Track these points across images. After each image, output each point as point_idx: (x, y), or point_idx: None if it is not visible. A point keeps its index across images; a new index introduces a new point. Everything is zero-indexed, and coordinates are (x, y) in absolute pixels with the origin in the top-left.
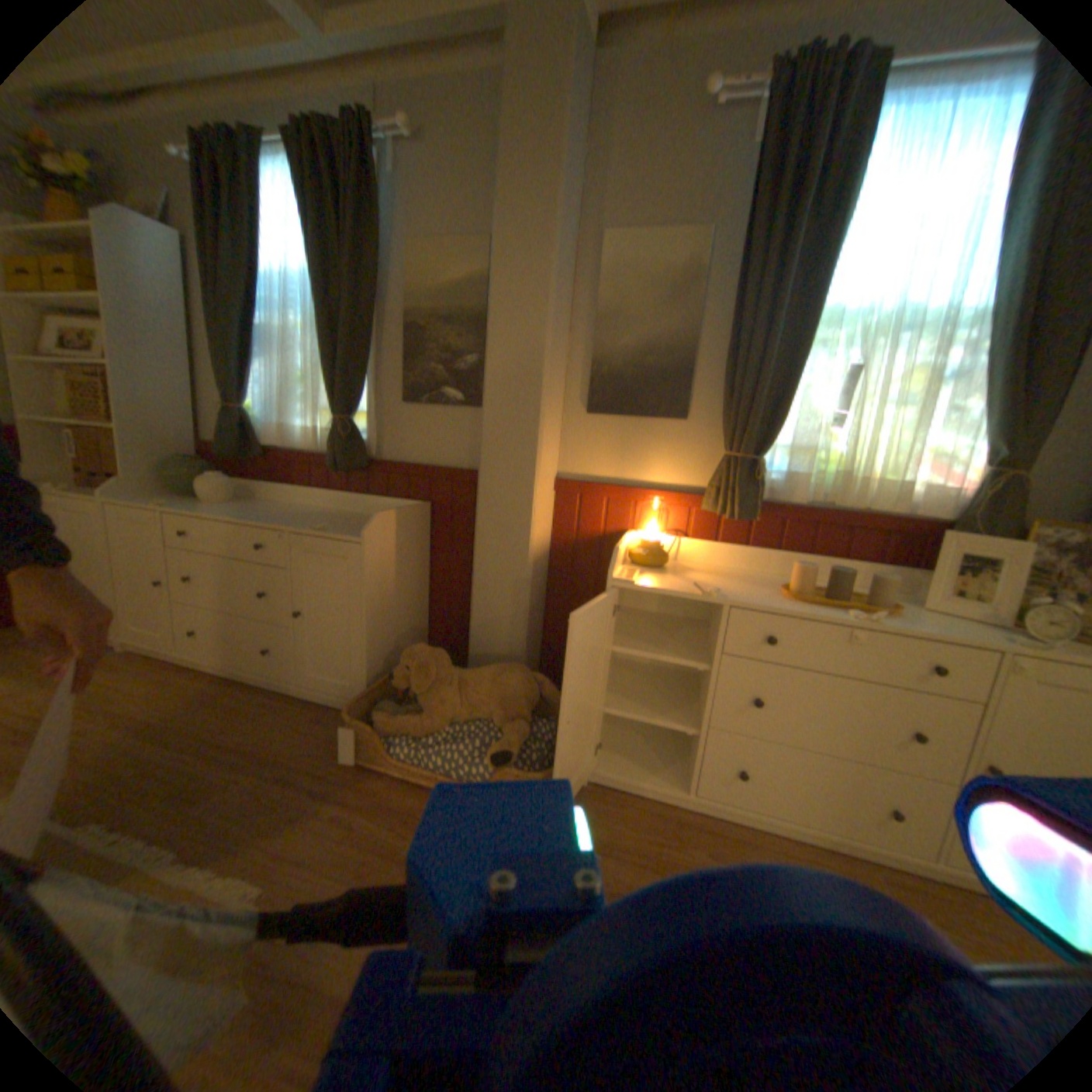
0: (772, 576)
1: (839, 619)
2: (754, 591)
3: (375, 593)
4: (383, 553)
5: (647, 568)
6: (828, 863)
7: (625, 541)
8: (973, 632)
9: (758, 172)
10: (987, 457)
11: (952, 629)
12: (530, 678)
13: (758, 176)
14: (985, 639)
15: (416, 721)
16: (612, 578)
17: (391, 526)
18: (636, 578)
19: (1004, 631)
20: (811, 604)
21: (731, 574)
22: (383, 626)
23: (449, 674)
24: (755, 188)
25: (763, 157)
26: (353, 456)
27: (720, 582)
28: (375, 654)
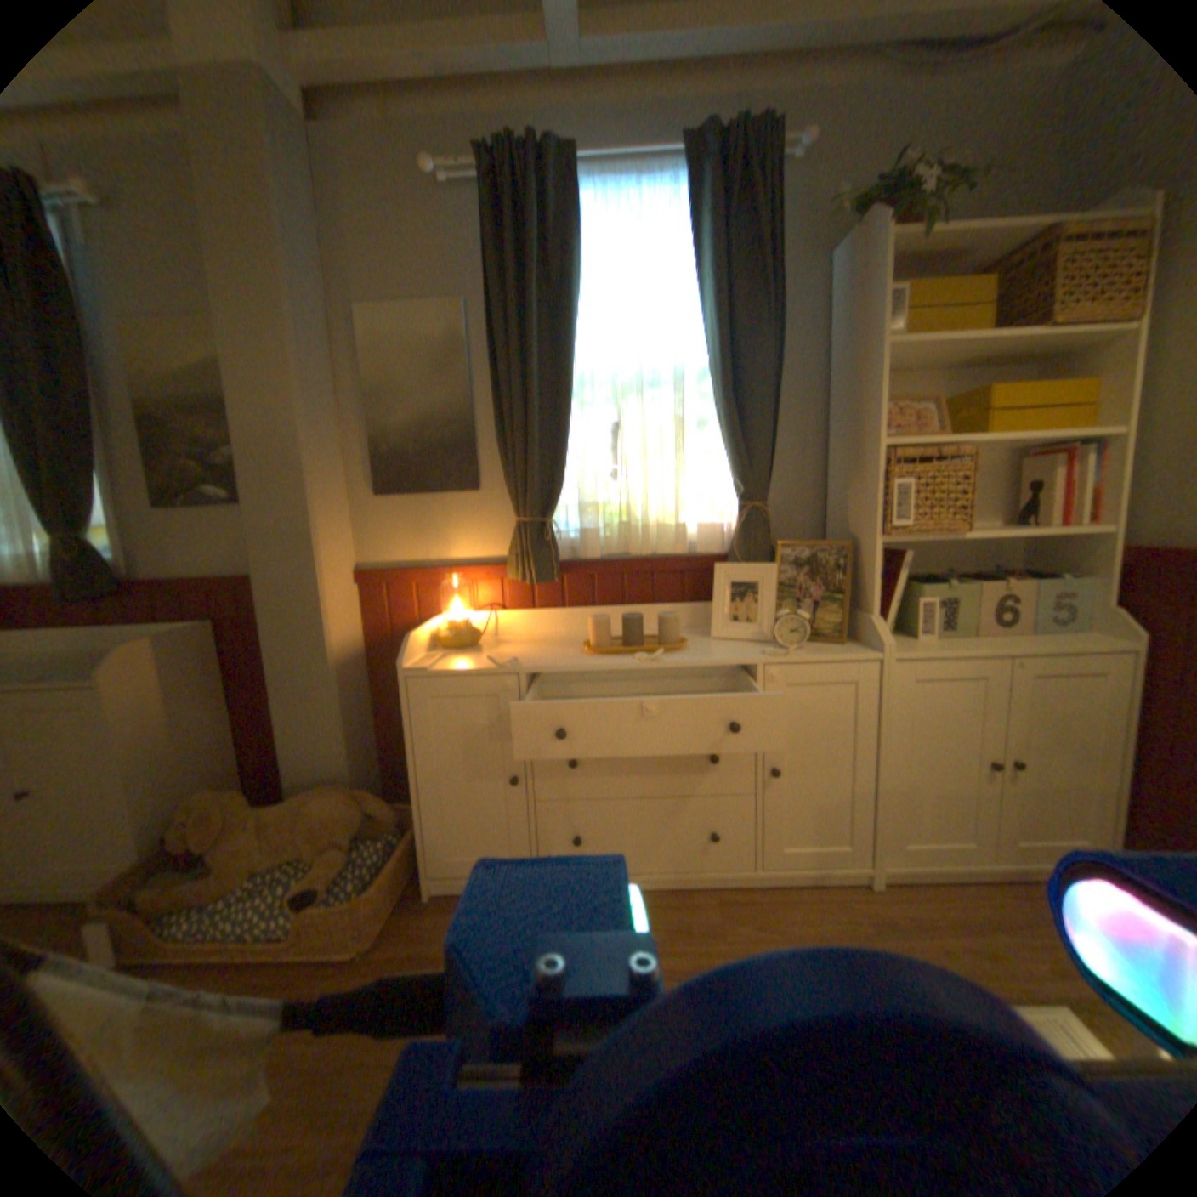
0: (590, 633)
1: (625, 664)
2: (560, 652)
3: (132, 745)
4: (137, 694)
5: (458, 650)
6: (669, 903)
7: (433, 626)
8: (740, 652)
9: (483, 247)
10: (741, 493)
11: (723, 652)
12: (347, 799)
13: (487, 251)
14: (745, 656)
15: (202, 889)
16: (413, 669)
17: (145, 659)
18: (434, 663)
19: (767, 645)
20: (606, 654)
21: (549, 639)
22: (155, 782)
23: (245, 820)
24: (484, 263)
25: (488, 234)
26: (90, 583)
27: (530, 650)
28: (147, 819)
